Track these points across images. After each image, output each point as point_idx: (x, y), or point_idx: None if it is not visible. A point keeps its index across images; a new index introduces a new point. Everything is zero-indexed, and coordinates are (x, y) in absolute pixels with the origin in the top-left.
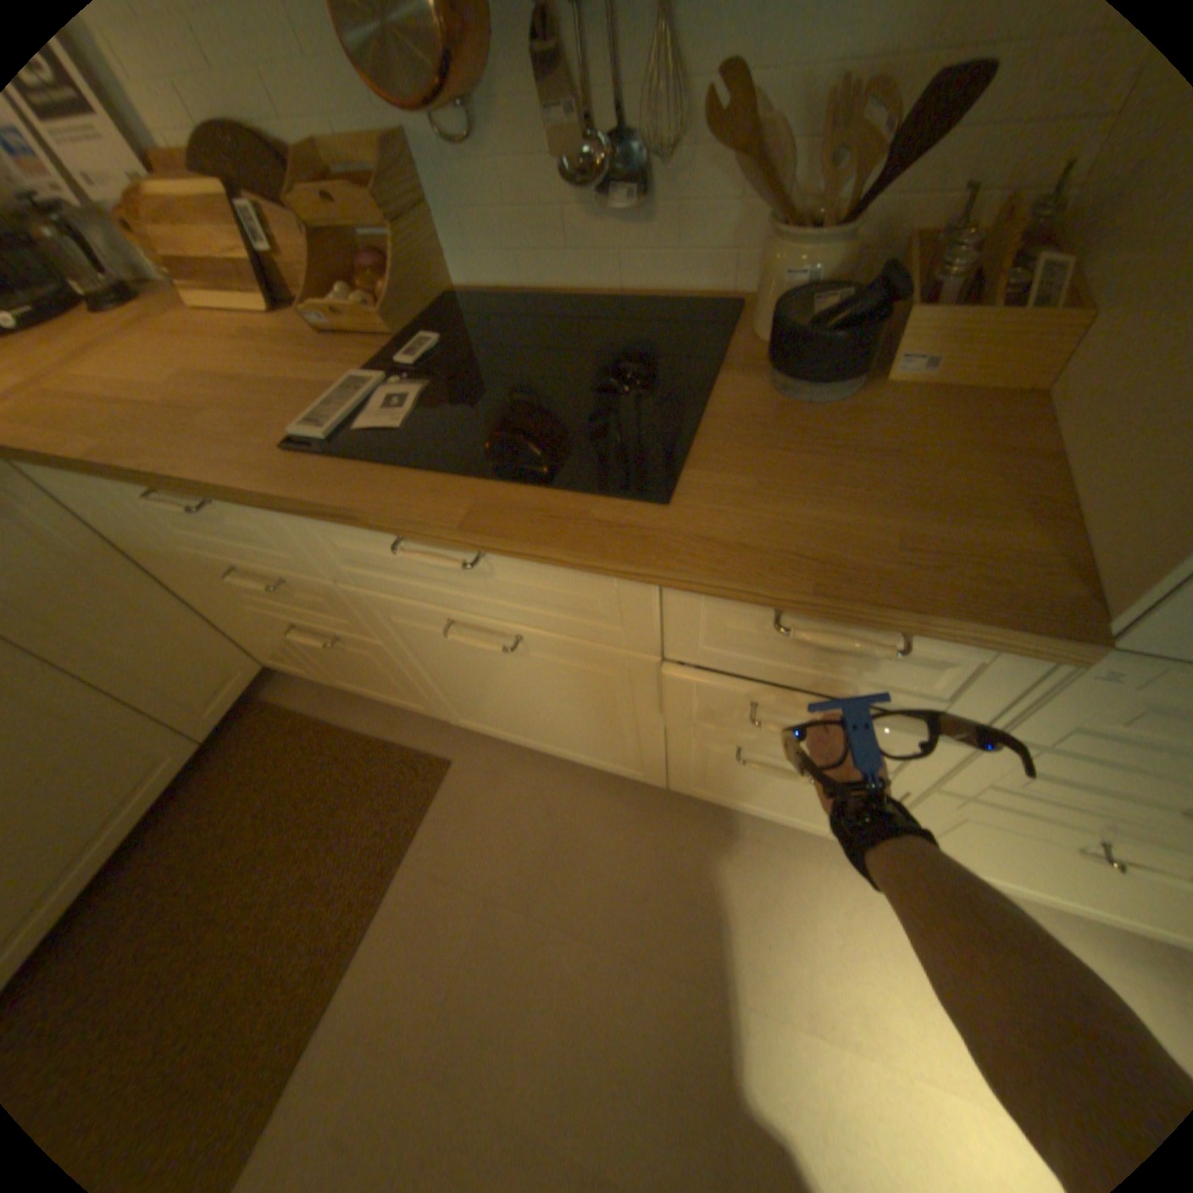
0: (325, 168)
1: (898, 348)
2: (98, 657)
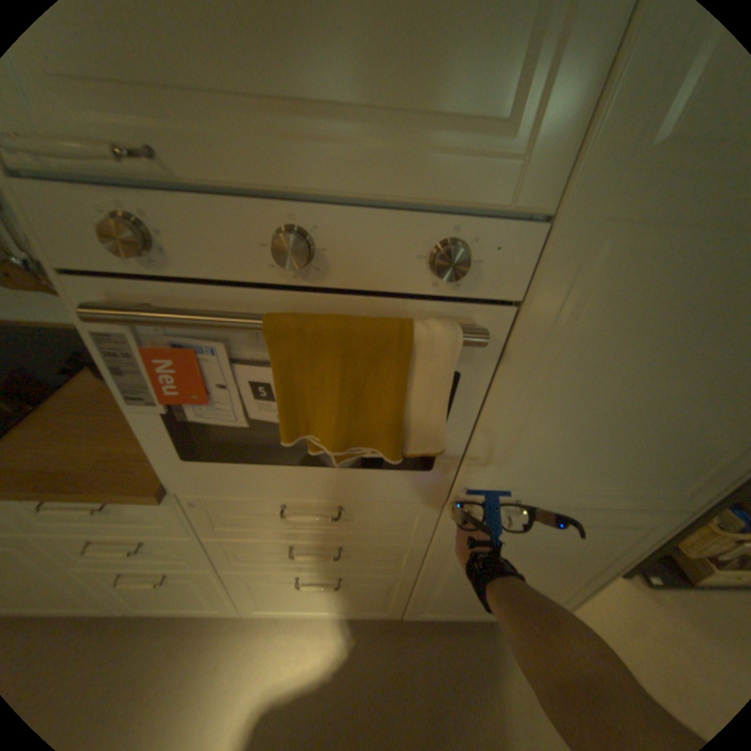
0: None
1: None
2: None
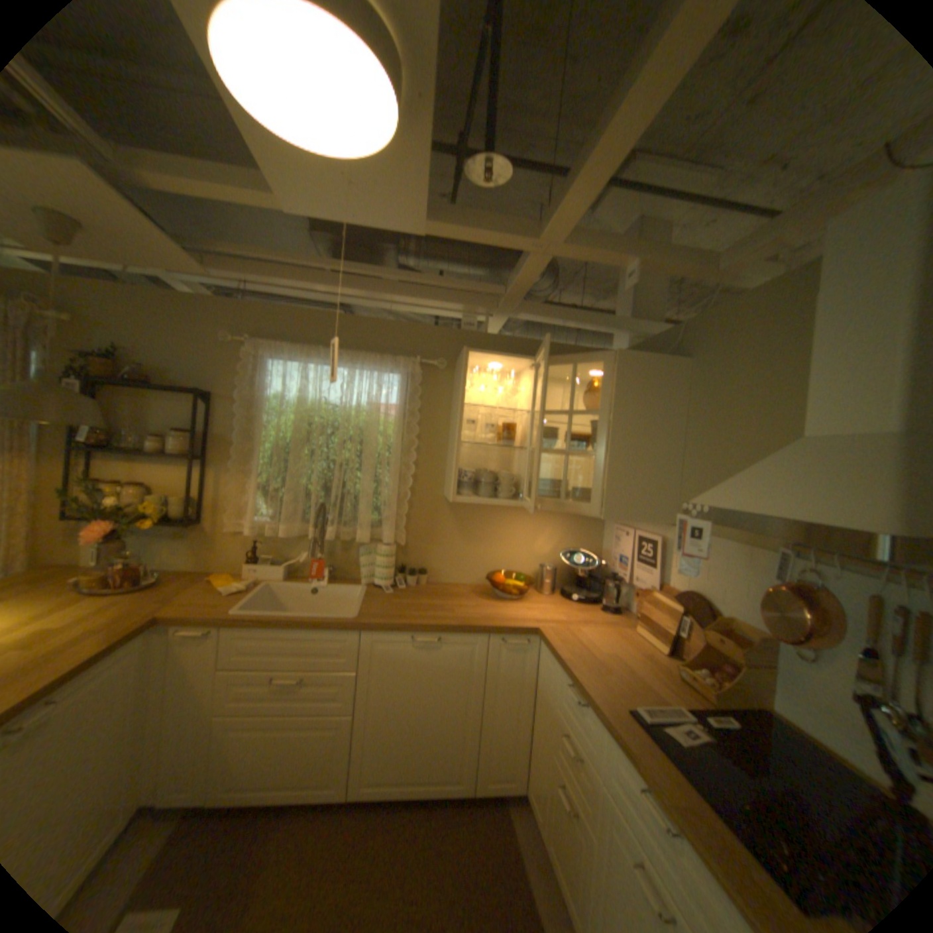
0: (734, 632)
1: None
2: (493, 721)
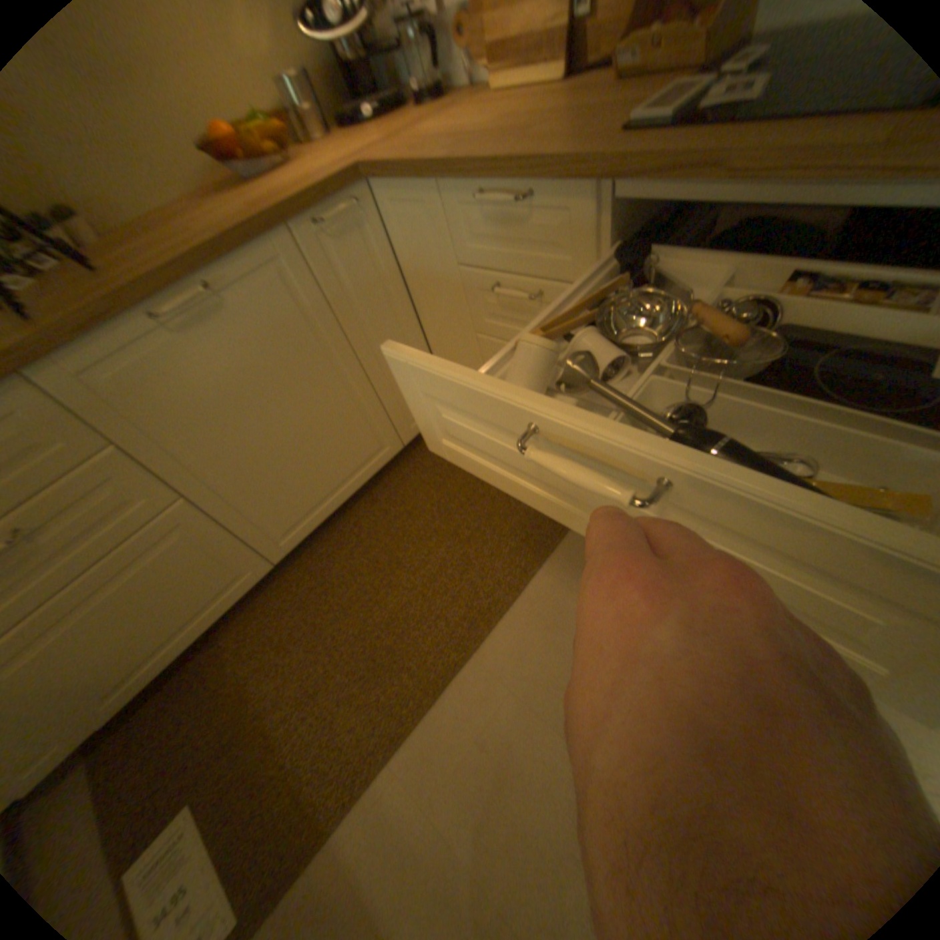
0: None
1: None
2: (375, 356)
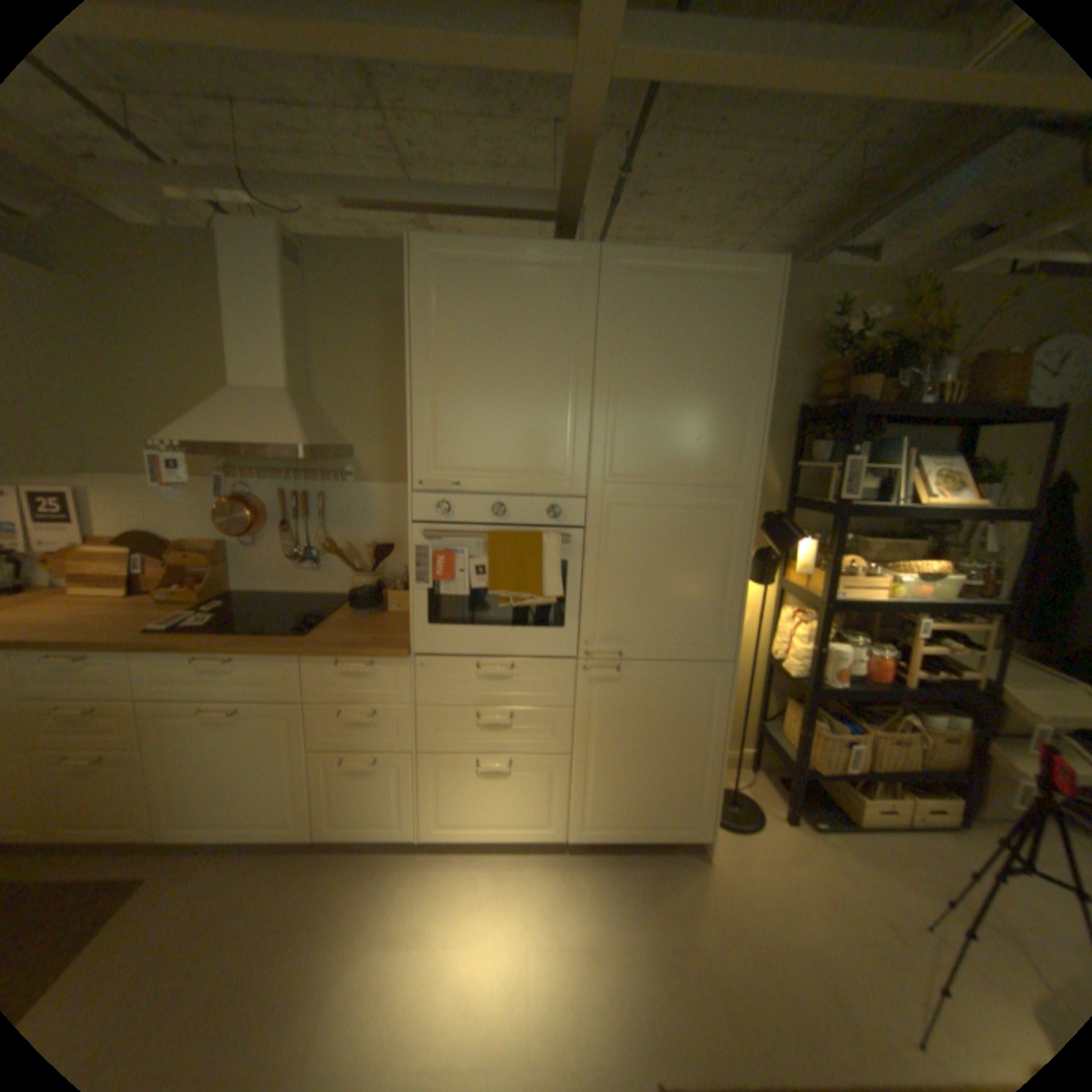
0: (184, 549)
1: (388, 603)
2: None
